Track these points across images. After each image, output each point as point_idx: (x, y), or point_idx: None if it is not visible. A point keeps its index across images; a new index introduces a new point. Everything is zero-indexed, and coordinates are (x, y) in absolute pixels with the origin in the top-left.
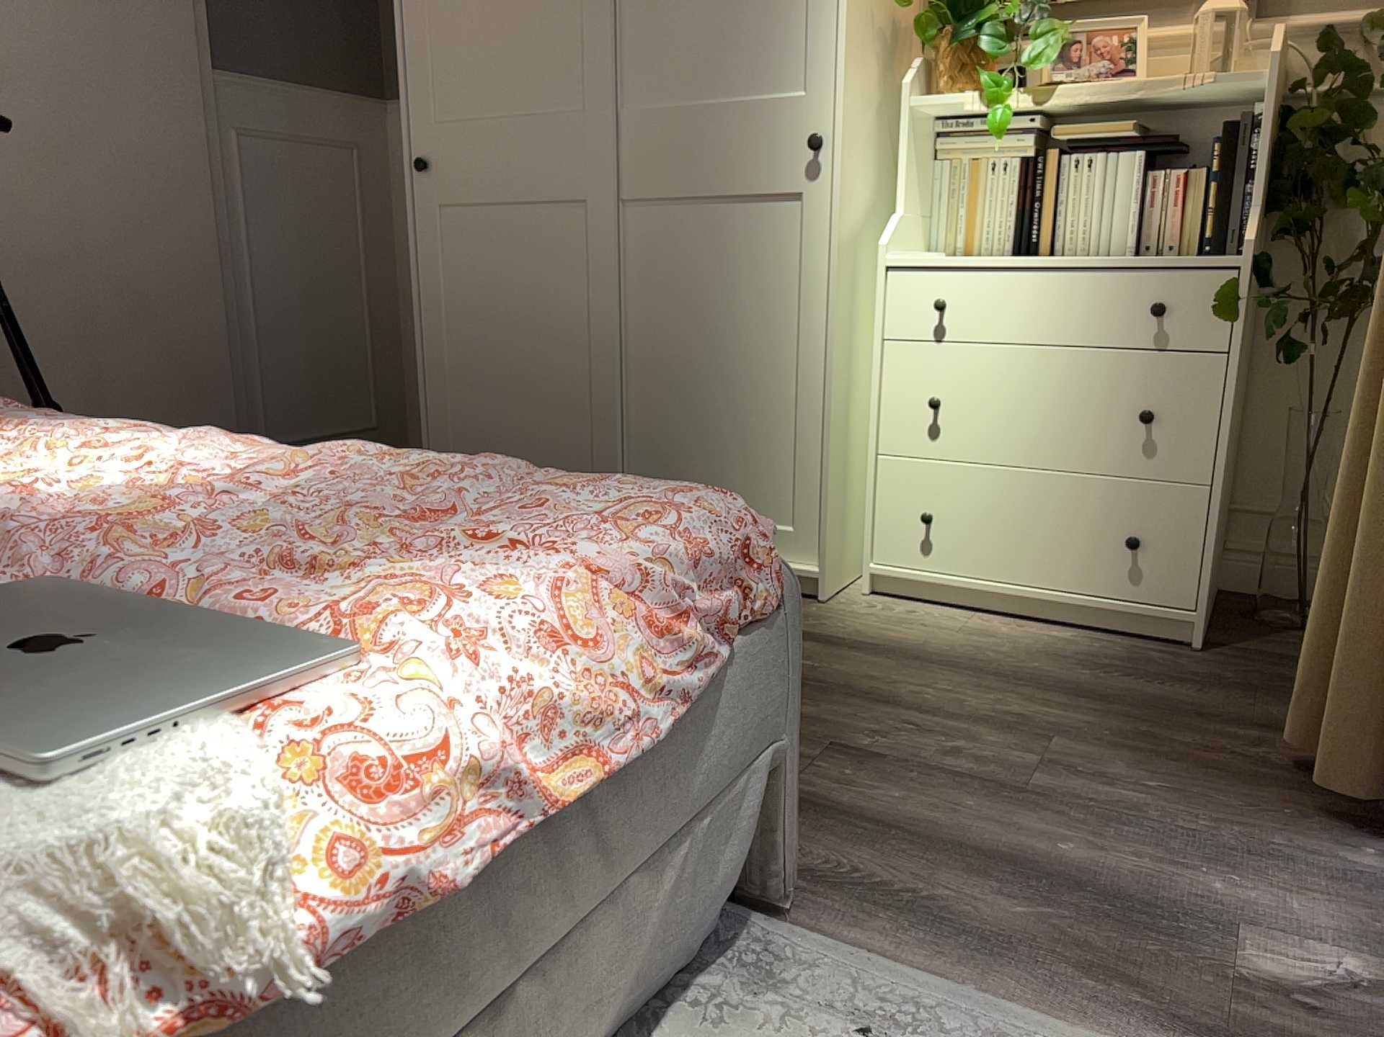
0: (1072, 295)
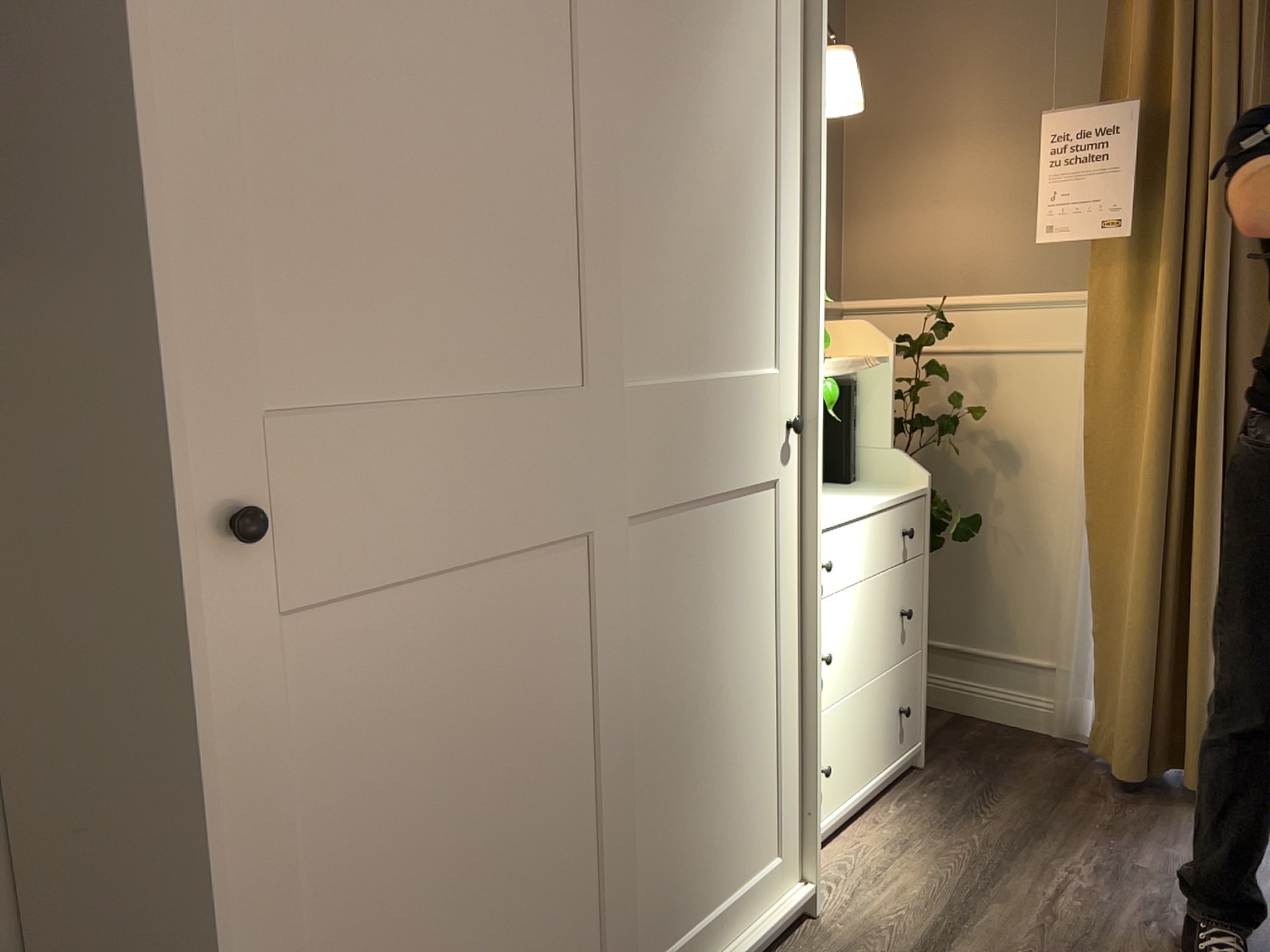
0: (876, 533)
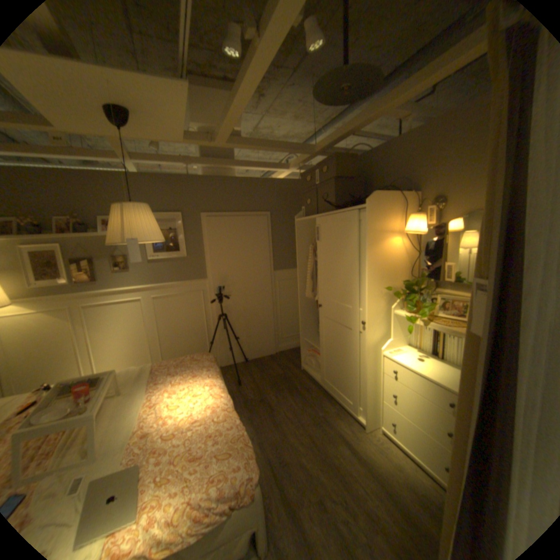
0: (428, 388)
